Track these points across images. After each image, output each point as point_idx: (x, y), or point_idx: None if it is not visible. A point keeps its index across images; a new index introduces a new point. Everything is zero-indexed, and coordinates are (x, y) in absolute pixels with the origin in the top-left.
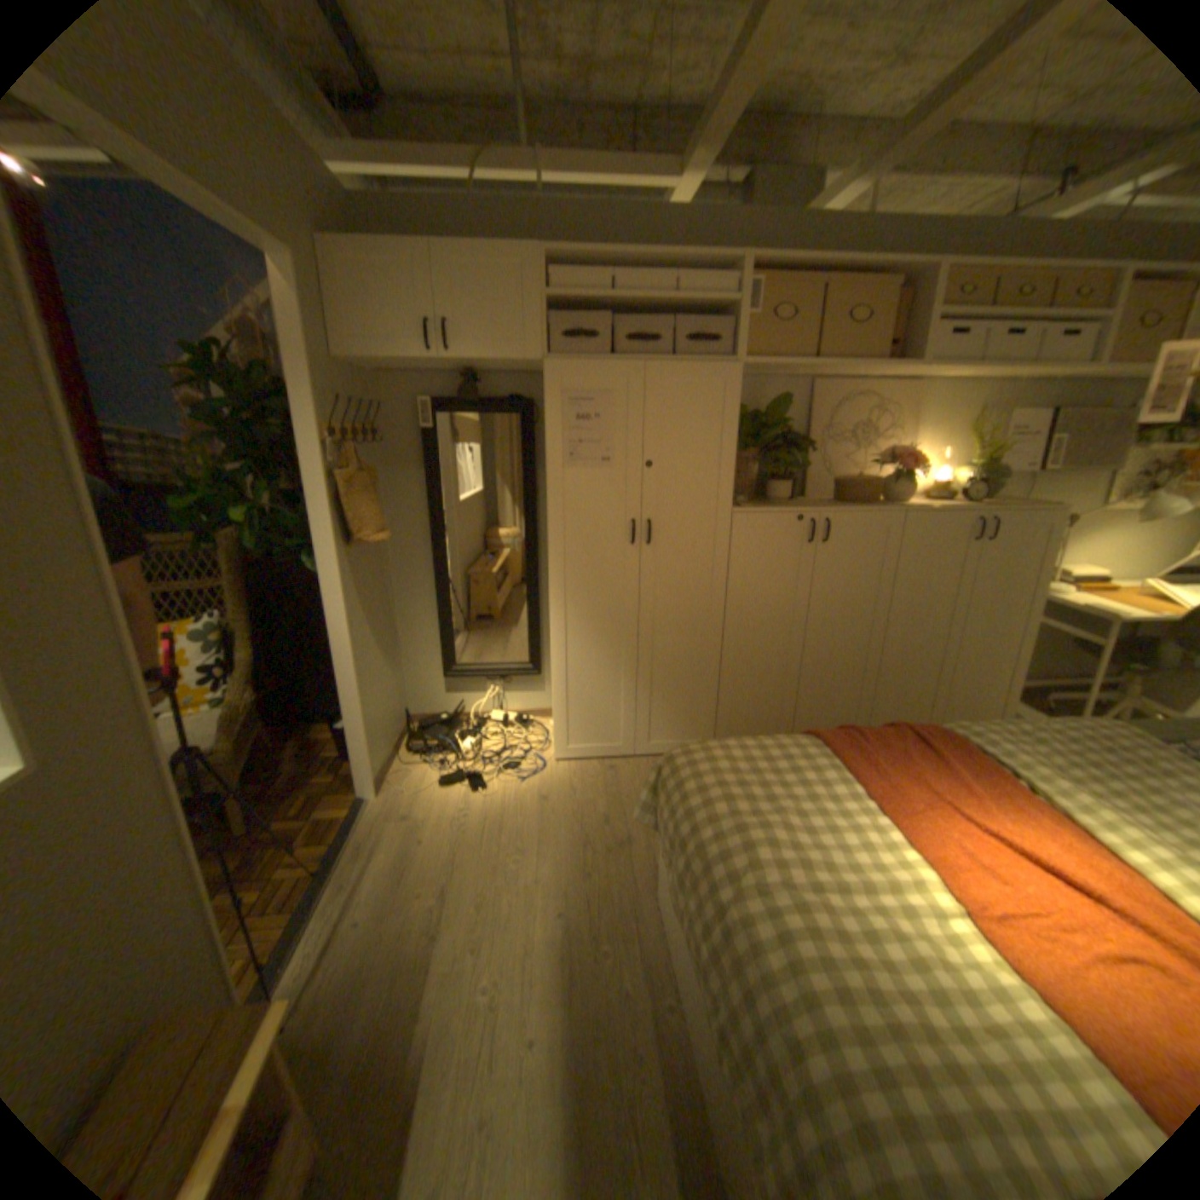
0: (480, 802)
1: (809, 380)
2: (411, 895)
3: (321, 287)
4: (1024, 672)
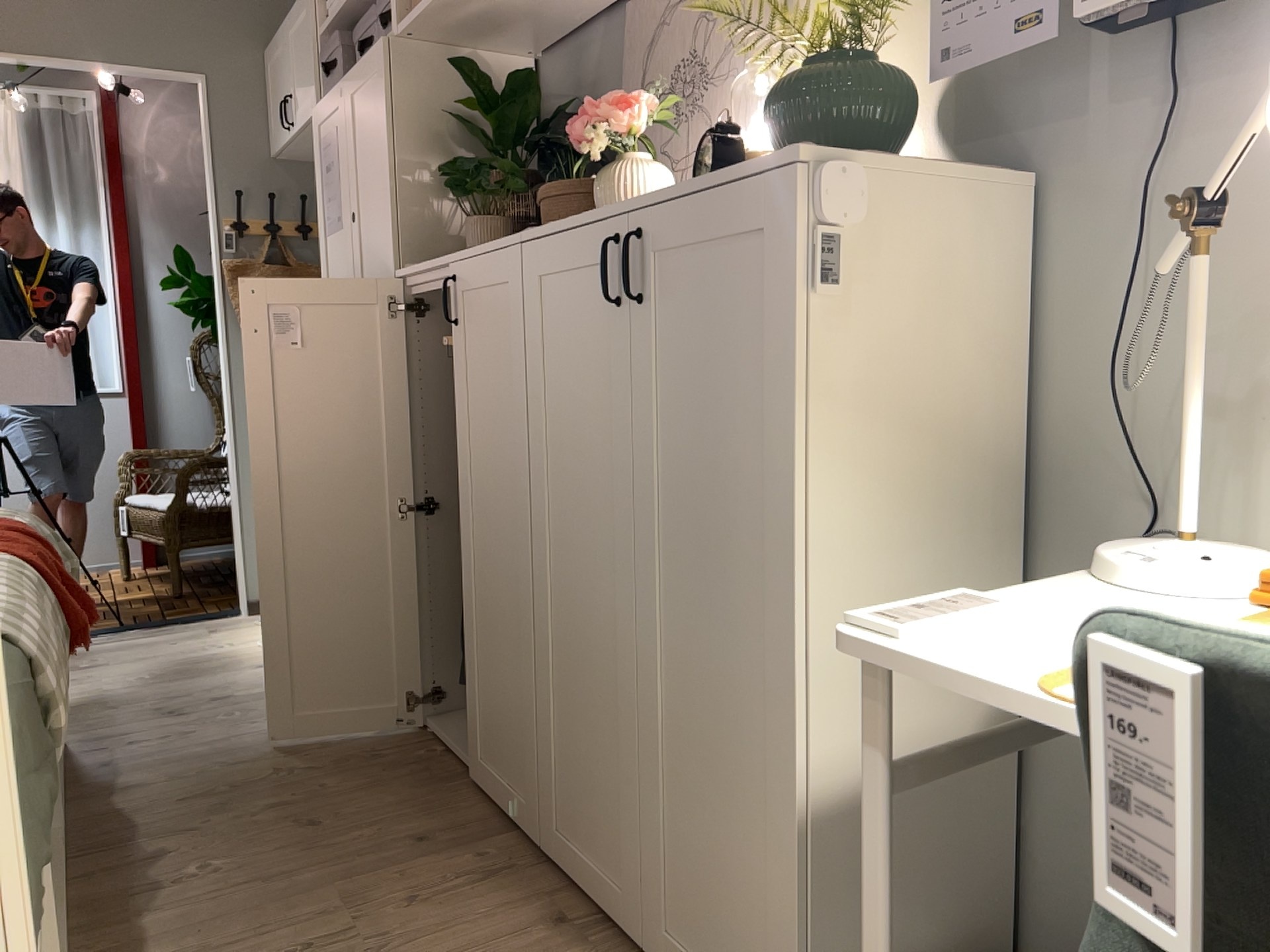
0: (246, 646)
1: (629, 4)
2: (96, 658)
3: (264, 94)
4: (793, 830)
